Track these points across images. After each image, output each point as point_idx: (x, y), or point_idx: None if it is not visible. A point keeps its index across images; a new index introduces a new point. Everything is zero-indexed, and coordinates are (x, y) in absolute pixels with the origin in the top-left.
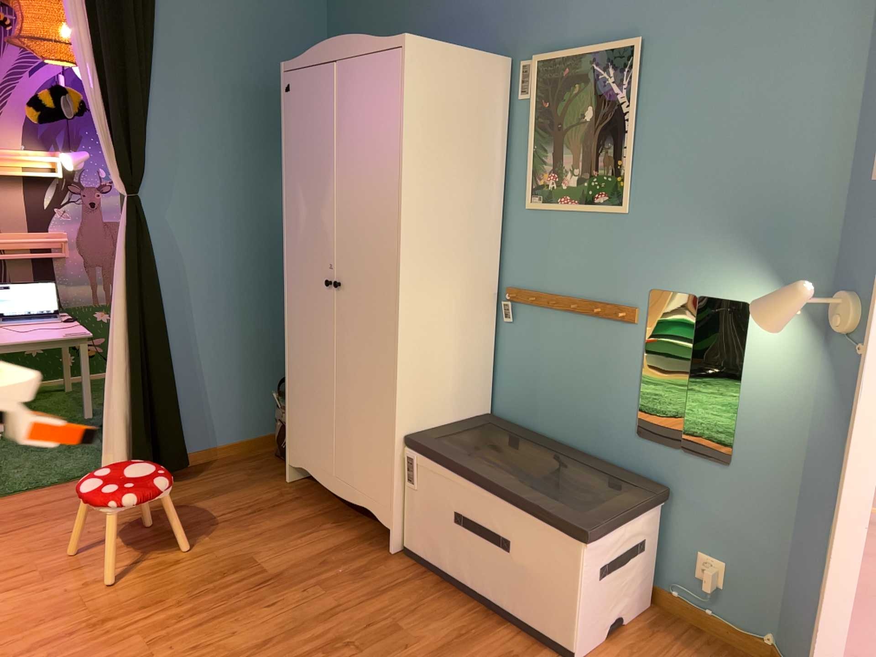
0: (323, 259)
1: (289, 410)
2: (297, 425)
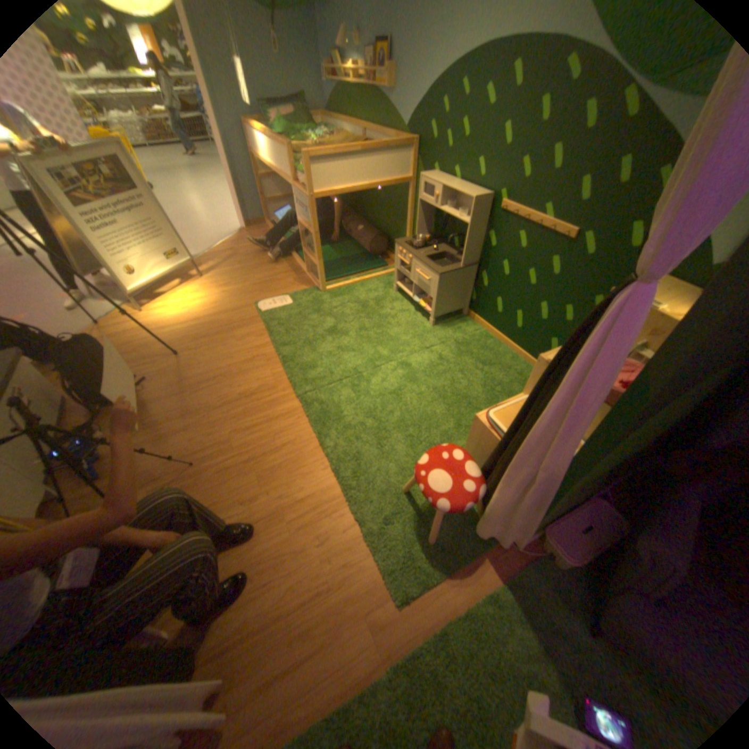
0: None
1: None
2: None
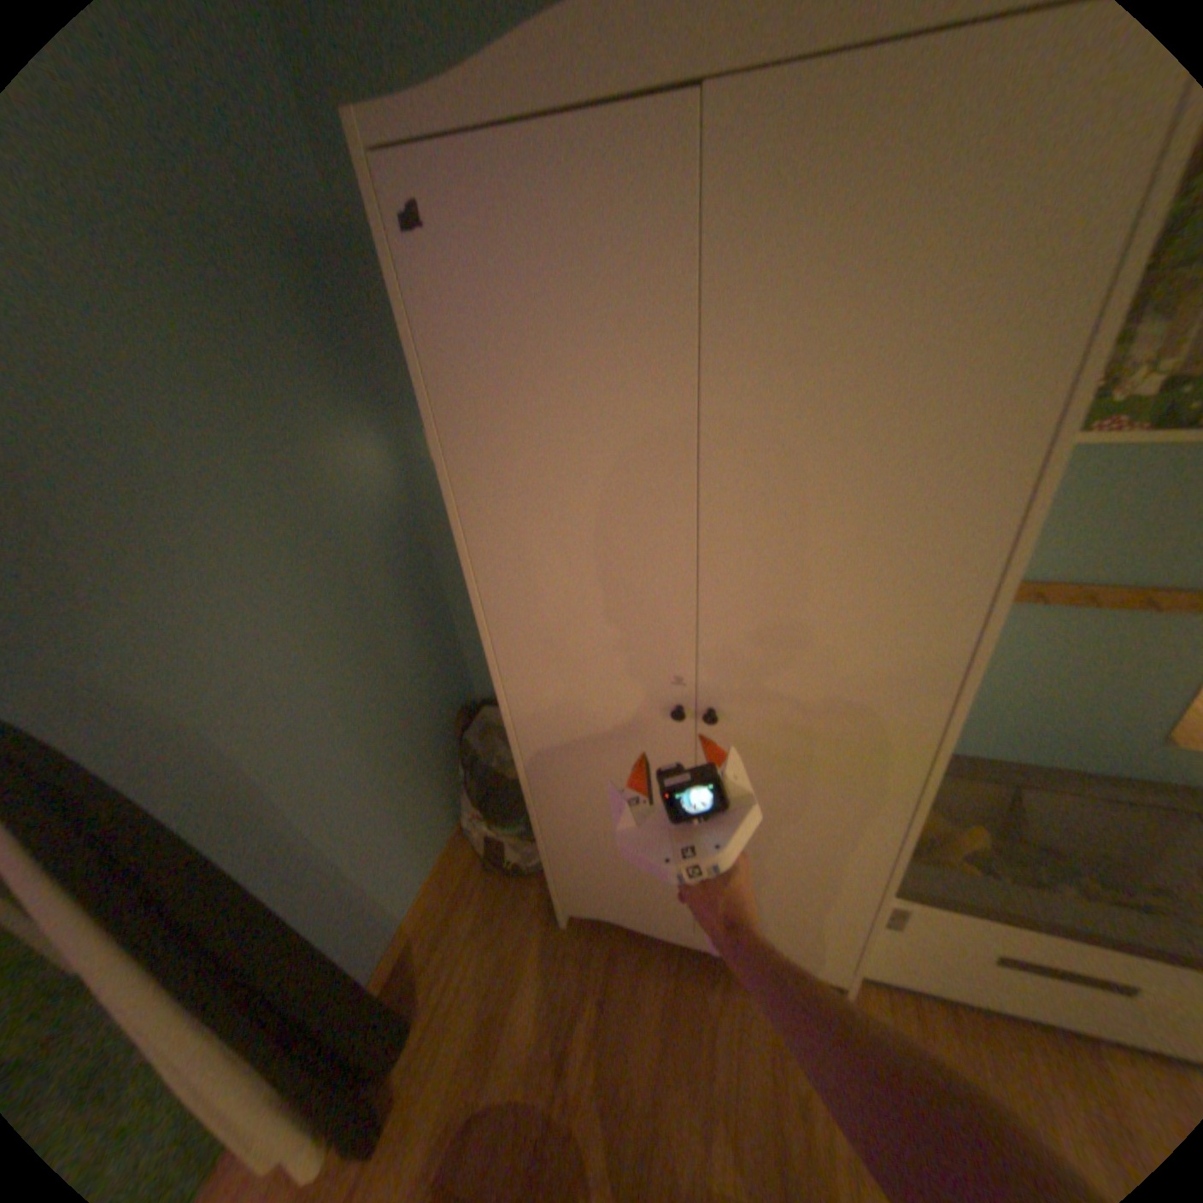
0: (653, 667)
1: (558, 862)
2: (586, 879)
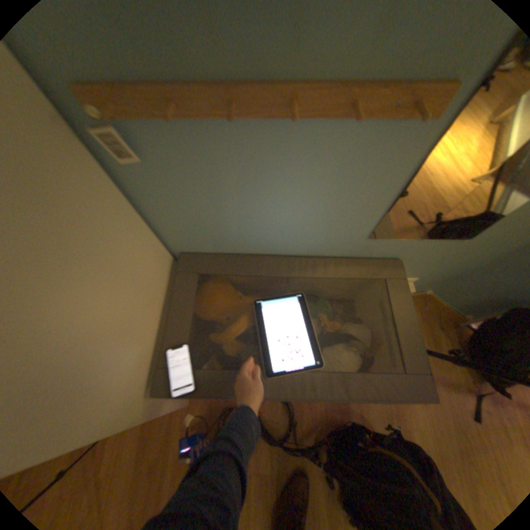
0: None
1: None
2: None
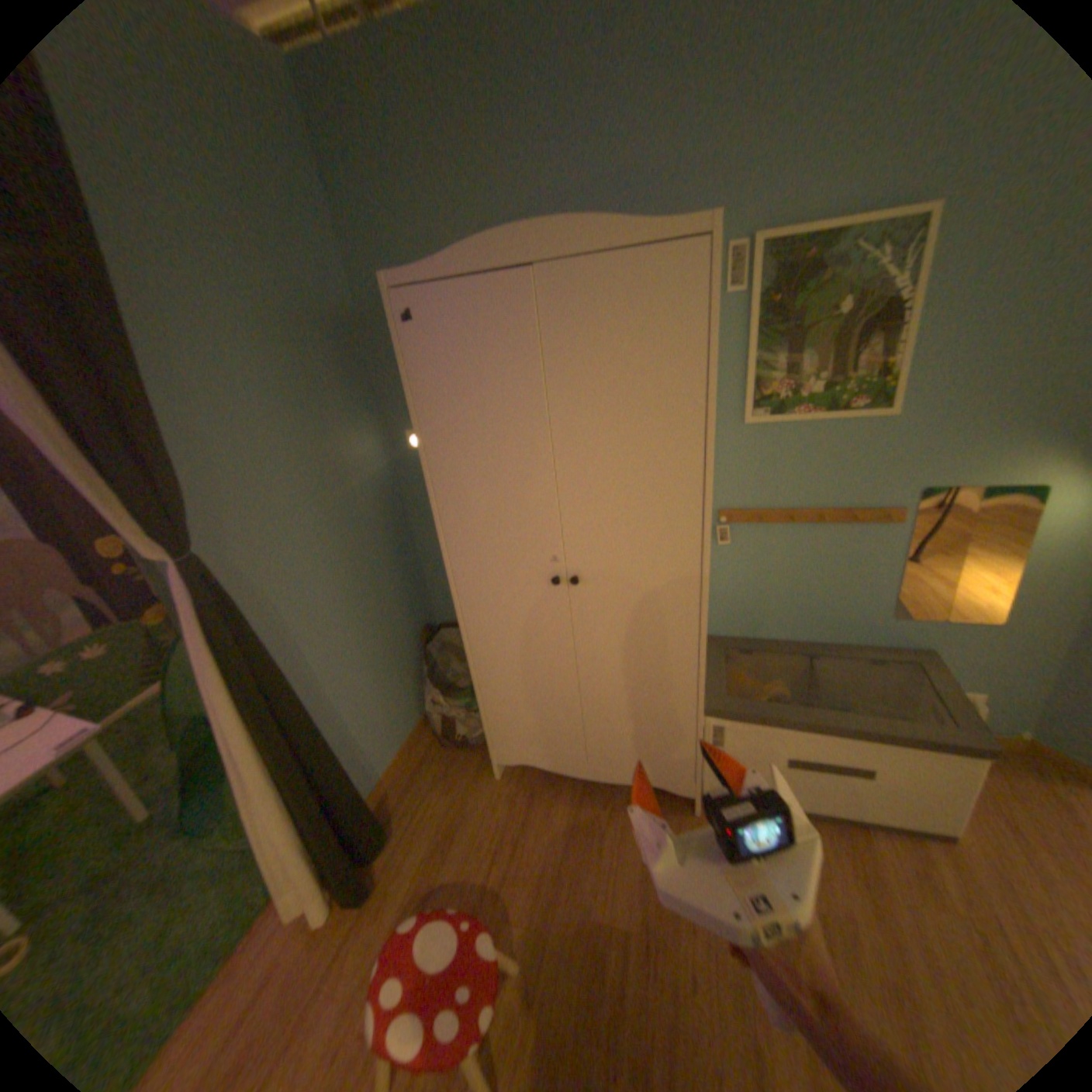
0: (539, 551)
1: (492, 715)
2: (511, 728)
